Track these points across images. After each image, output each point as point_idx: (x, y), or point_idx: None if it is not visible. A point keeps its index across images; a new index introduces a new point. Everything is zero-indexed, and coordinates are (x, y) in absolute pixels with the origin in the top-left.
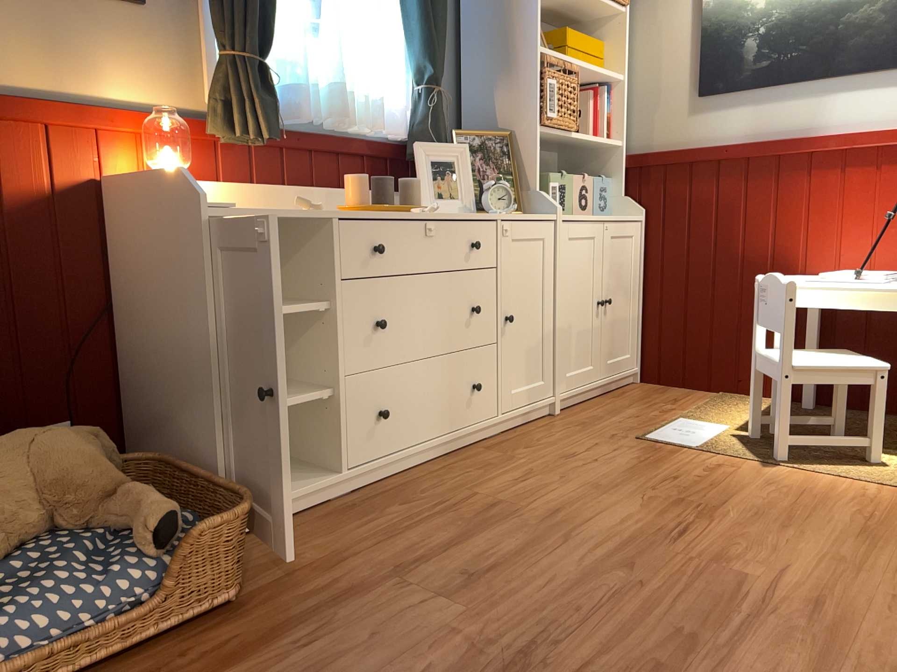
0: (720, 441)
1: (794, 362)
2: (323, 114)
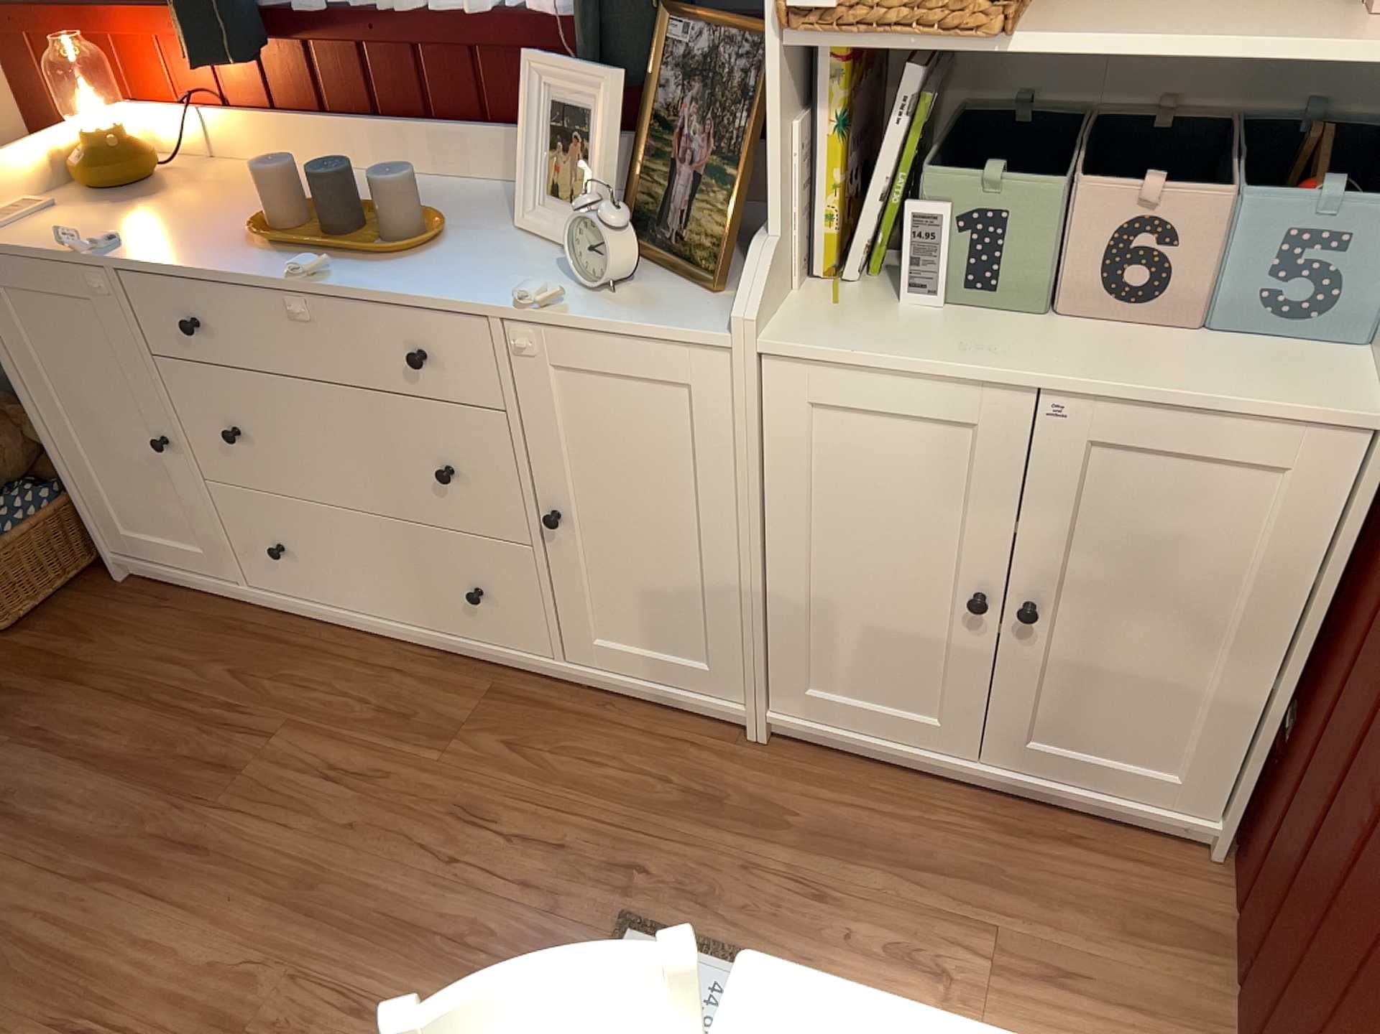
0: None
1: None
2: None
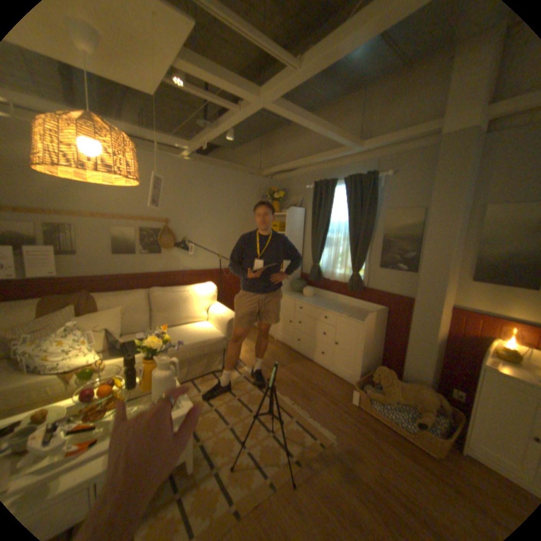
0: None
1: None
2: None
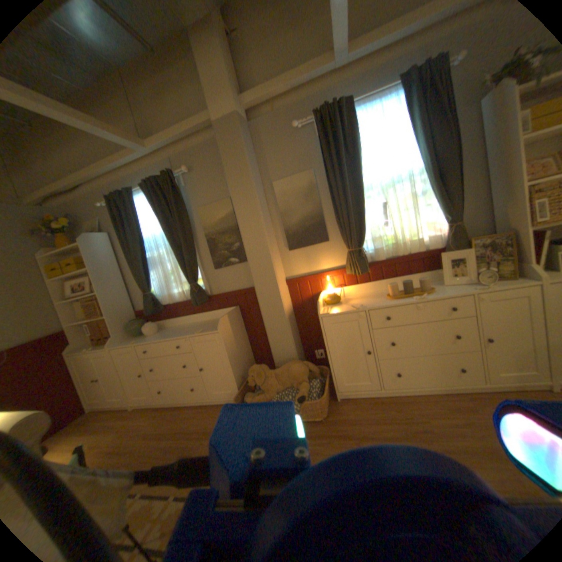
0: None
1: None
2: (393, 252)
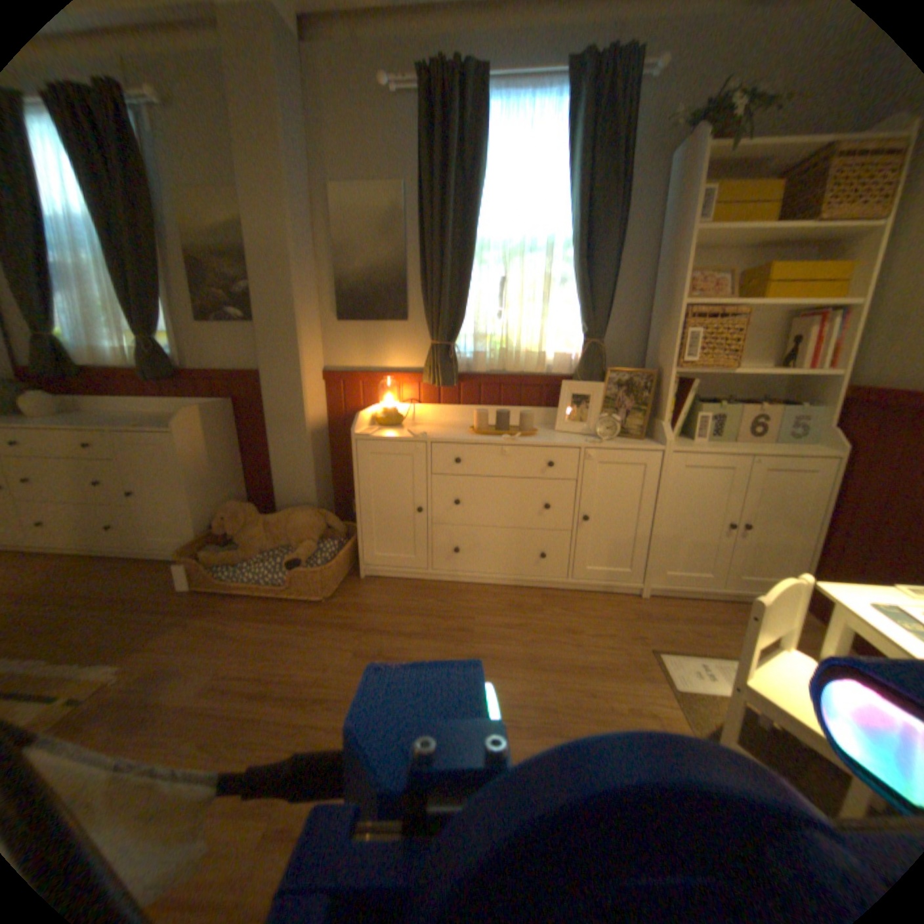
0: (716, 704)
1: (762, 683)
2: (500, 365)
